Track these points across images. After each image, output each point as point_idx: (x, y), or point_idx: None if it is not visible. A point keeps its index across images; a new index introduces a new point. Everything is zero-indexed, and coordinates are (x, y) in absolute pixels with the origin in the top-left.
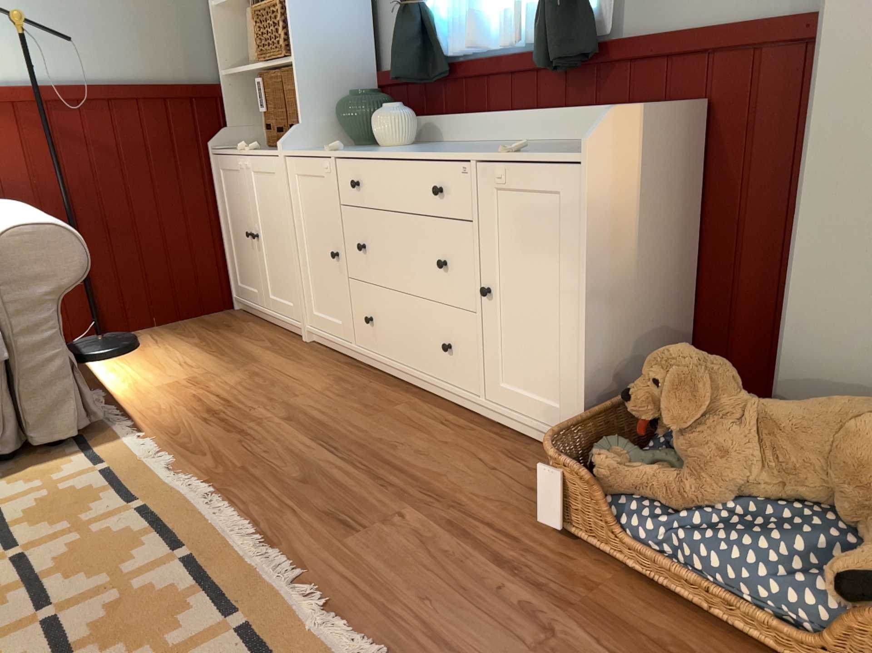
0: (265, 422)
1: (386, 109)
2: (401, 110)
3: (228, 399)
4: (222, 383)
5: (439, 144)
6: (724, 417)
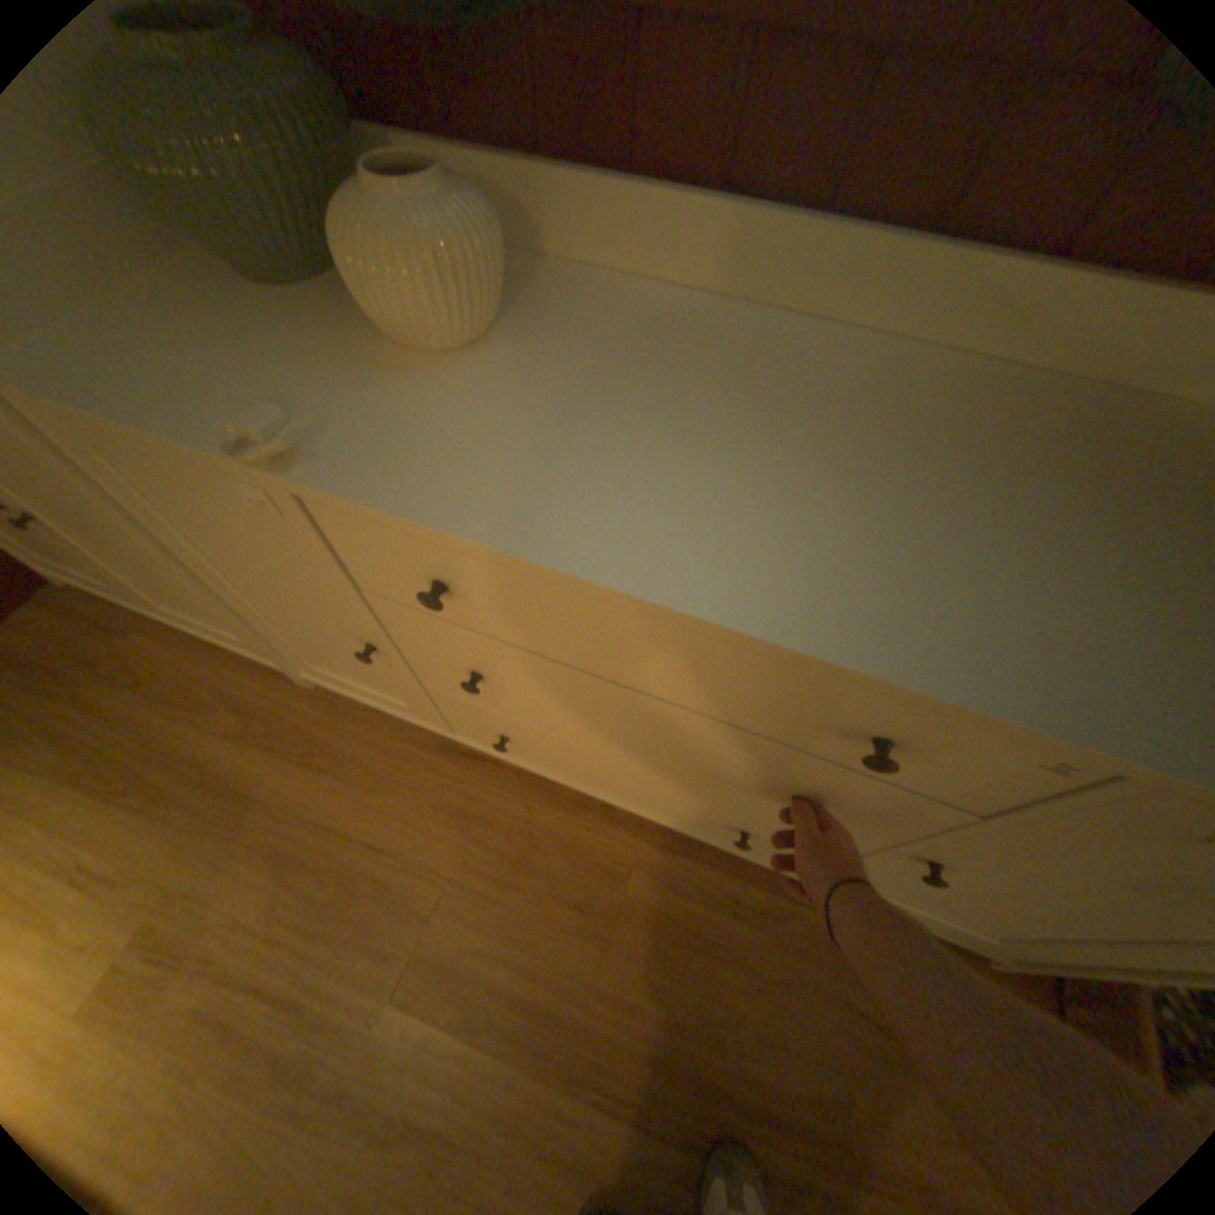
0: (431, 1064)
1: (402, 200)
2: (466, 197)
3: (291, 1000)
4: (232, 931)
5: (578, 295)
6: None
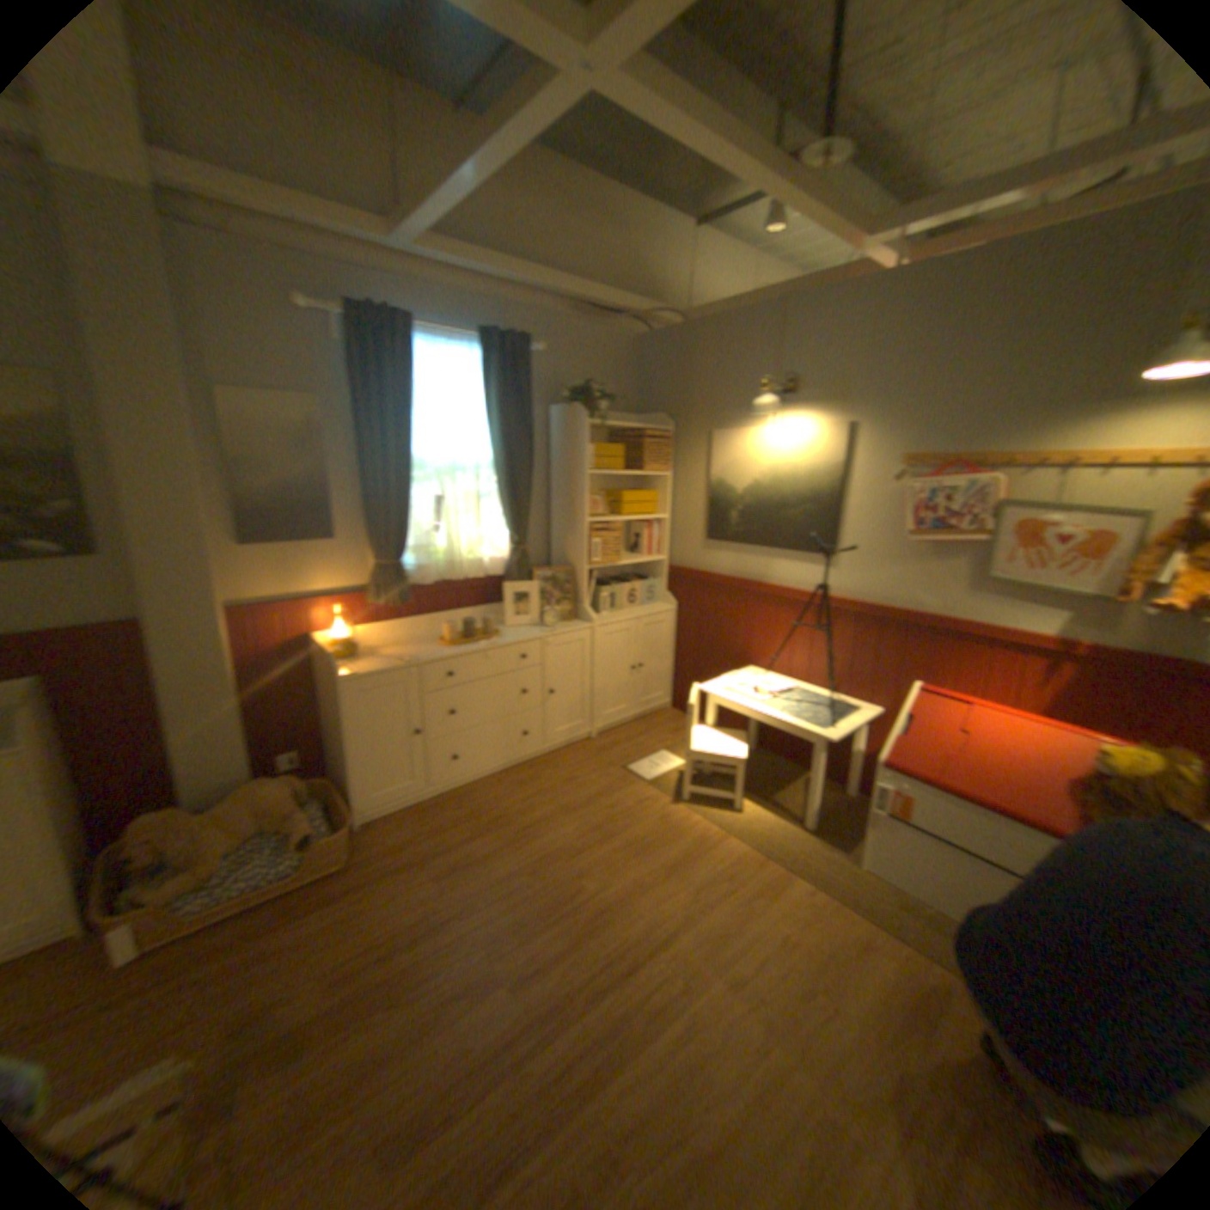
0: None
1: None
2: None
3: None
4: None
5: None
6: (197, 833)
